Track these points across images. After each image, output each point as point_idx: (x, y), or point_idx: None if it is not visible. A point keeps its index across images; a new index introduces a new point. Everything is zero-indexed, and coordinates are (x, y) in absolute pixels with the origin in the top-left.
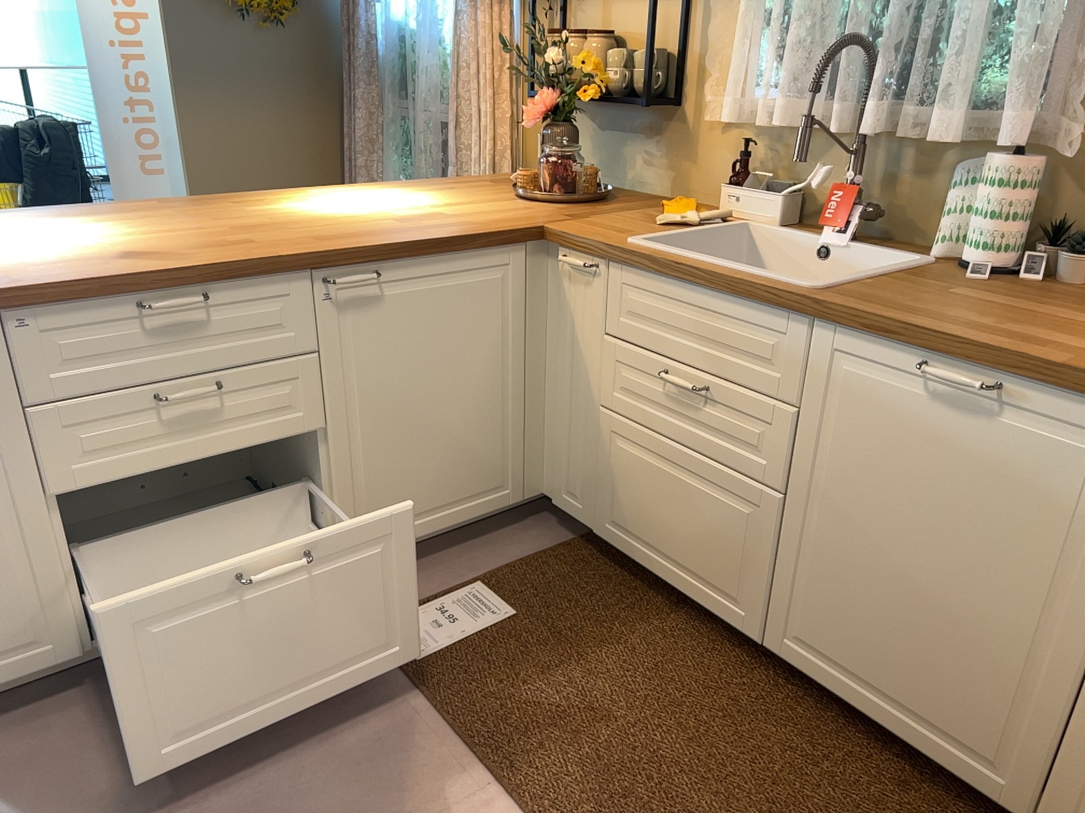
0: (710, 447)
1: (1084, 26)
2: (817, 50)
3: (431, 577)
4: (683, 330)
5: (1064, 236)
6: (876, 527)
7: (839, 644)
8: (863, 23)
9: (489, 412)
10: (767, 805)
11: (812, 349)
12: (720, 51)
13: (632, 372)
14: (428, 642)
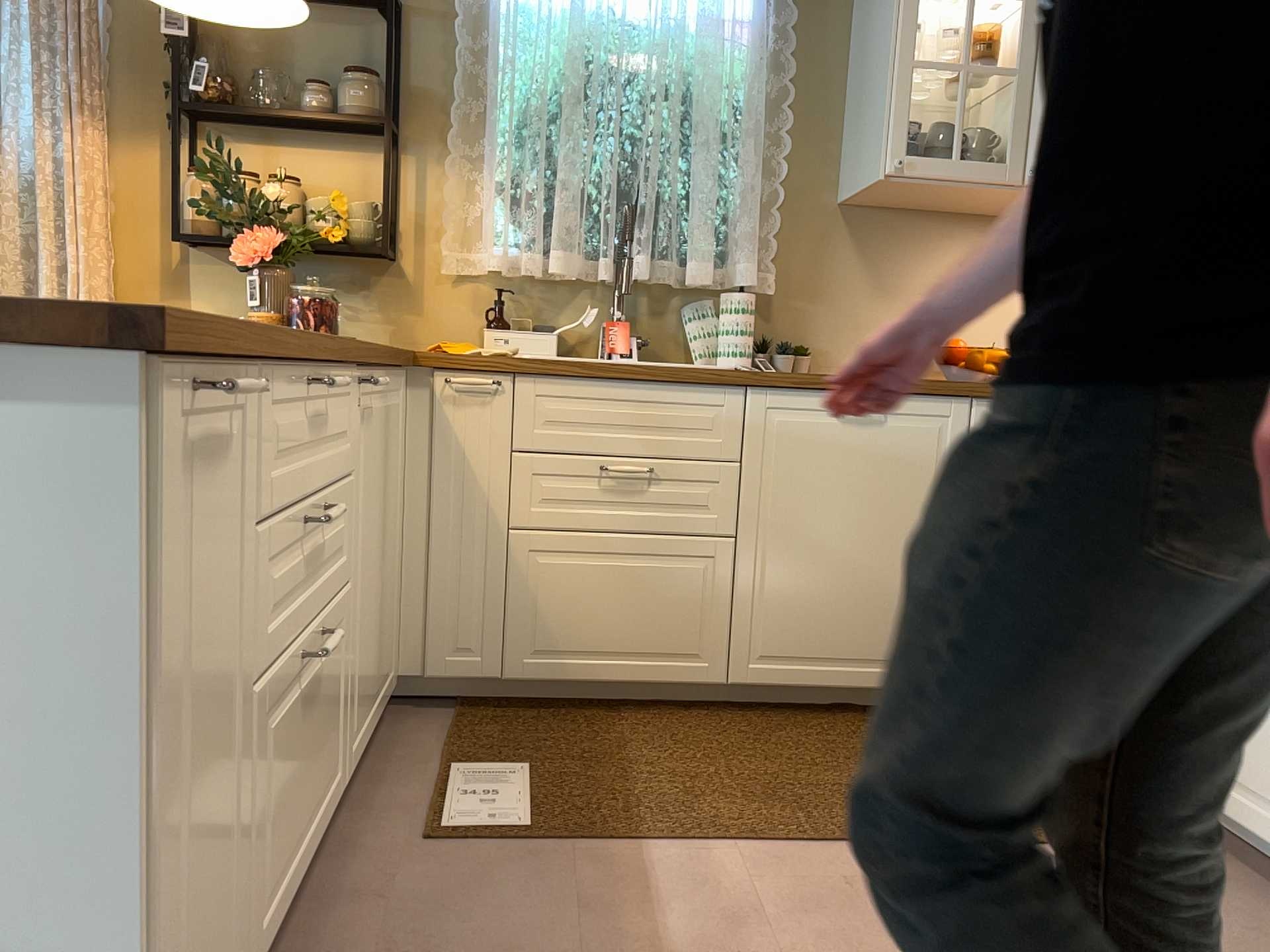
0: (658, 523)
1: (755, 213)
2: (577, 213)
3: (396, 786)
4: (617, 424)
5: (769, 345)
6: (818, 530)
7: (799, 641)
8: (611, 196)
9: (391, 567)
10: (849, 762)
11: (747, 411)
12: (454, 209)
13: (554, 481)
14: (506, 816)
